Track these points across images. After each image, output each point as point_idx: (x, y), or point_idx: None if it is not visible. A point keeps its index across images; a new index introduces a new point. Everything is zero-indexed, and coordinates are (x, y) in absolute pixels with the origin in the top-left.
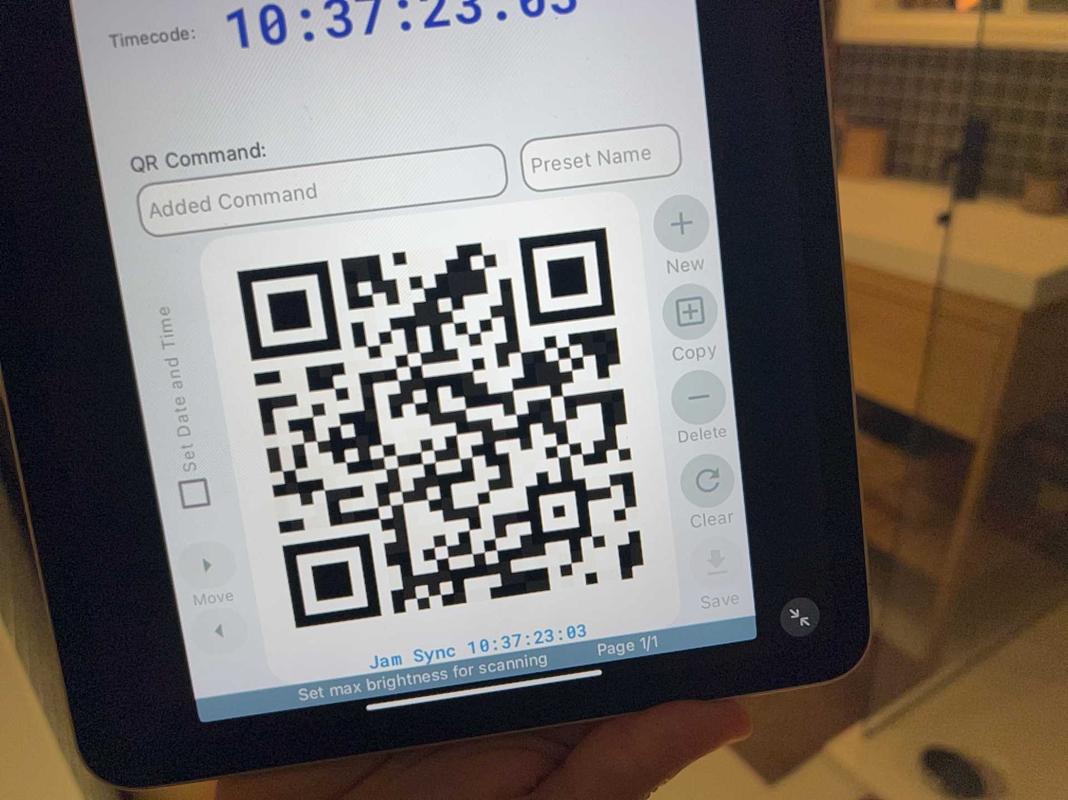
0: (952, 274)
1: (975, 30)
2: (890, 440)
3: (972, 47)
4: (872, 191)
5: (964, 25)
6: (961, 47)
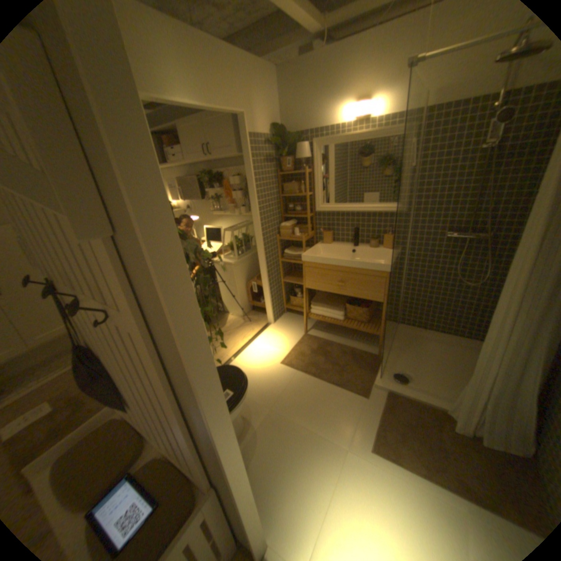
0: (366, 265)
1: (353, 209)
2: (351, 303)
3: (353, 212)
4: (331, 245)
5: (350, 207)
6: (350, 212)
